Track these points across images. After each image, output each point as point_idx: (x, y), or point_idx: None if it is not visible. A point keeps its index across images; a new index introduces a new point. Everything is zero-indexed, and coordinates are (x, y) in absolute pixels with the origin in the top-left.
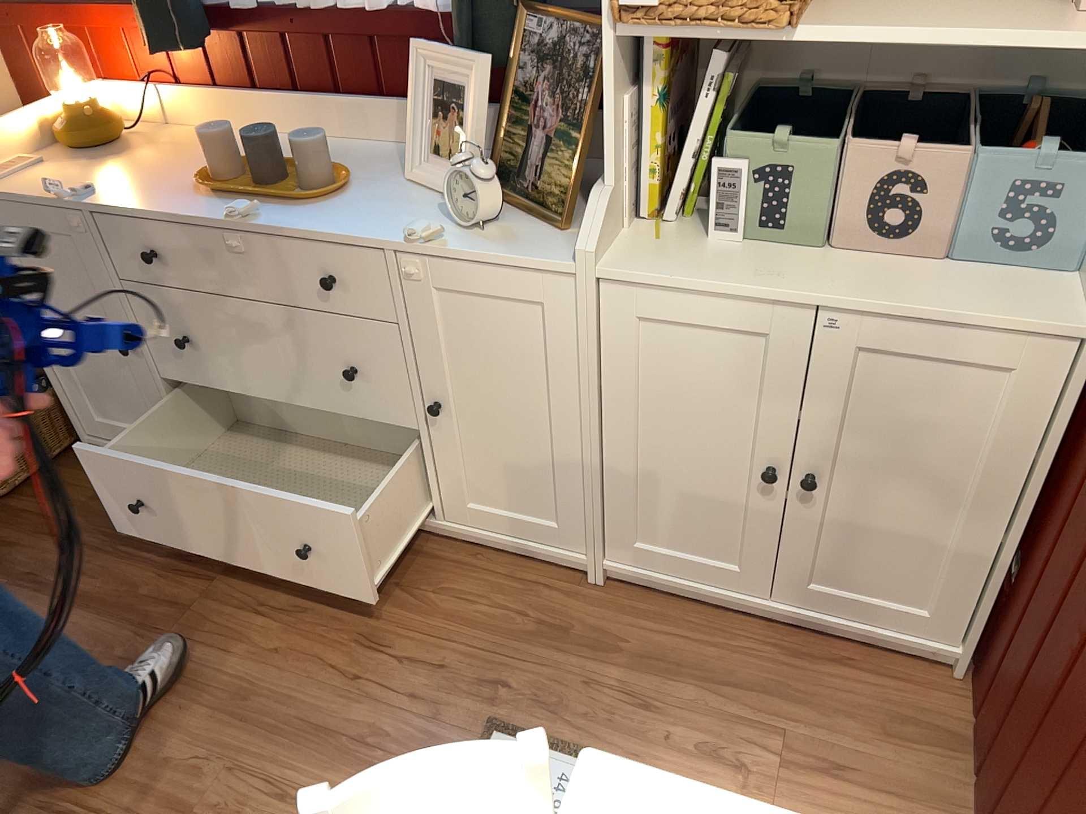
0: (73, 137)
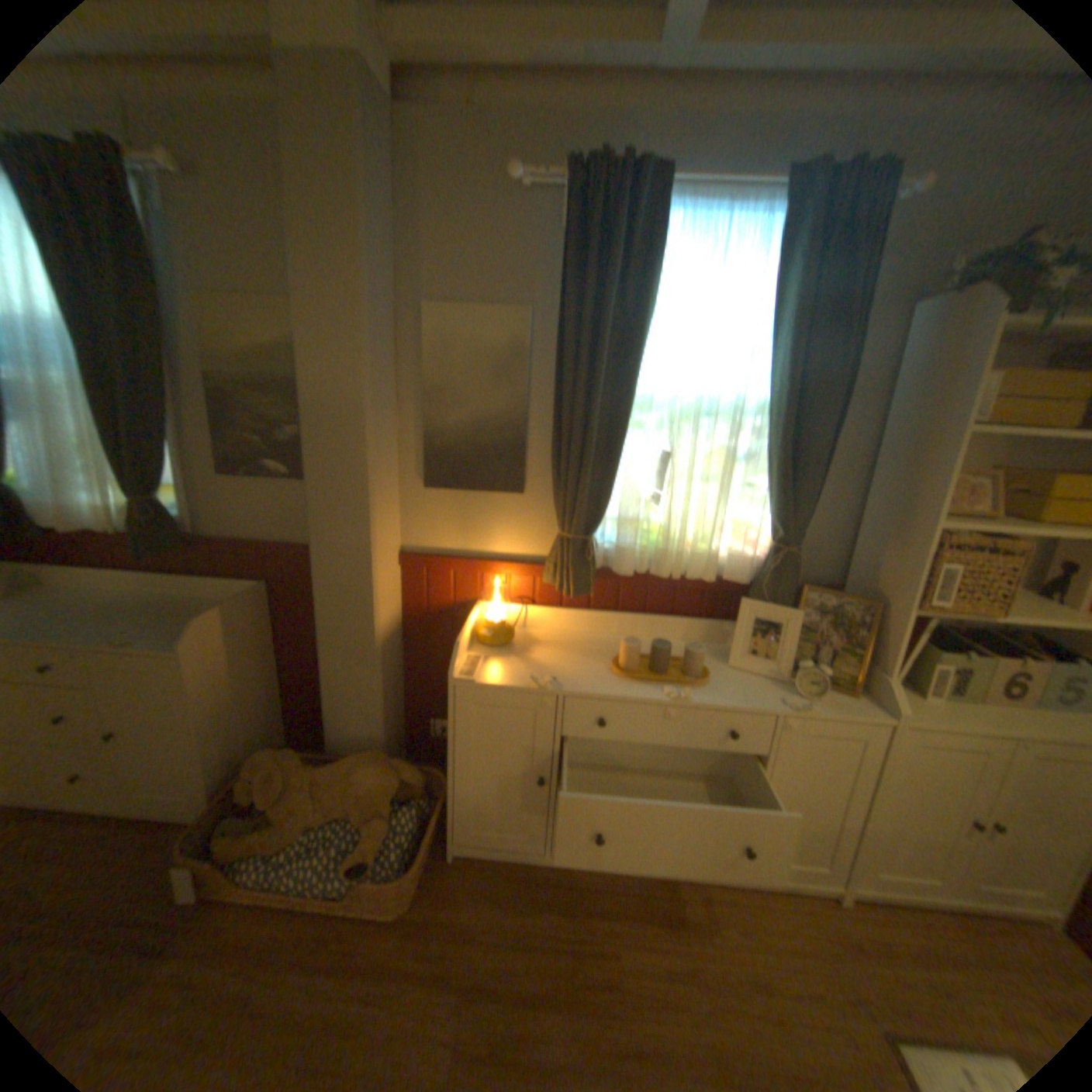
0: (485, 635)
